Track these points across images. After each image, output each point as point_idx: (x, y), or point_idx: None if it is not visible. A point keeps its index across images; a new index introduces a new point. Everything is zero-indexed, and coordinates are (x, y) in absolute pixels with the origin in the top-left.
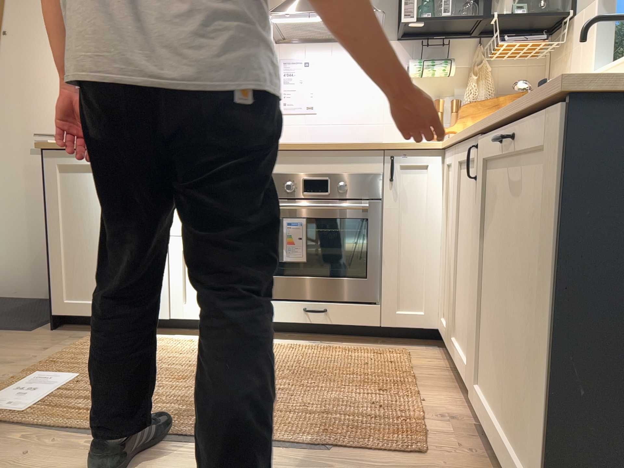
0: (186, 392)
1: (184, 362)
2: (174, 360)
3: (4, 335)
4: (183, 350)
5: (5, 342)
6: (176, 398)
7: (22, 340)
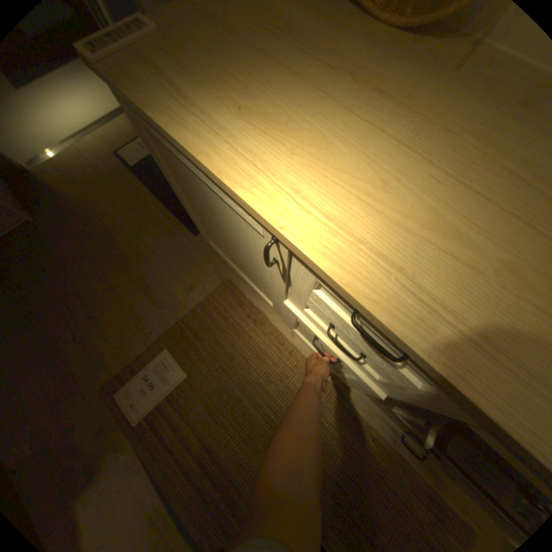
0: (239, 467)
1: (265, 398)
2: (261, 387)
3: (177, 233)
4: (277, 368)
5: (173, 250)
6: (227, 472)
7: (184, 254)
